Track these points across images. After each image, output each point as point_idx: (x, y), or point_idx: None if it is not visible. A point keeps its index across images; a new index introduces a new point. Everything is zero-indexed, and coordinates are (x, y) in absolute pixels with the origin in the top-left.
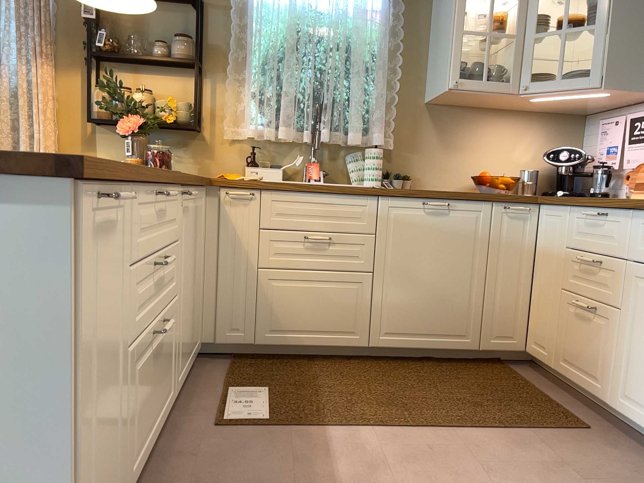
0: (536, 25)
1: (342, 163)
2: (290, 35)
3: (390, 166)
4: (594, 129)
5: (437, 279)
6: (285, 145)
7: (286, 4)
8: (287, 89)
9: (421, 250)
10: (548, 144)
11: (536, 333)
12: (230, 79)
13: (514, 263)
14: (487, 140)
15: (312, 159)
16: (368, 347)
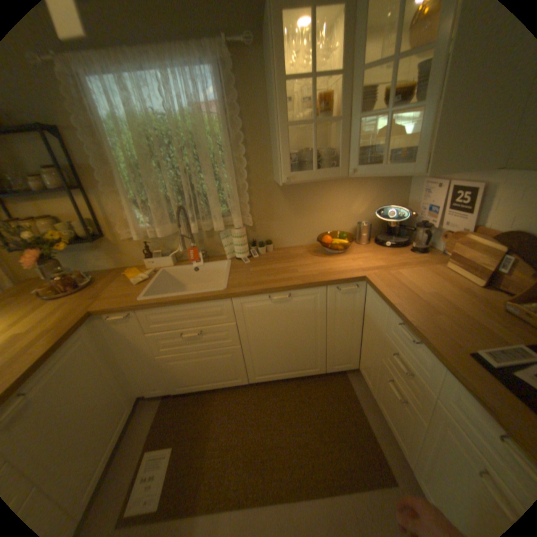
0: (363, 99)
1: (218, 239)
2: (137, 147)
3: (255, 235)
4: (419, 180)
5: (289, 341)
6: (171, 234)
7: (126, 113)
8: (151, 197)
9: (273, 326)
10: (380, 195)
11: (364, 365)
12: (105, 194)
13: (347, 322)
14: (329, 201)
15: (191, 244)
16: (249, 382)
